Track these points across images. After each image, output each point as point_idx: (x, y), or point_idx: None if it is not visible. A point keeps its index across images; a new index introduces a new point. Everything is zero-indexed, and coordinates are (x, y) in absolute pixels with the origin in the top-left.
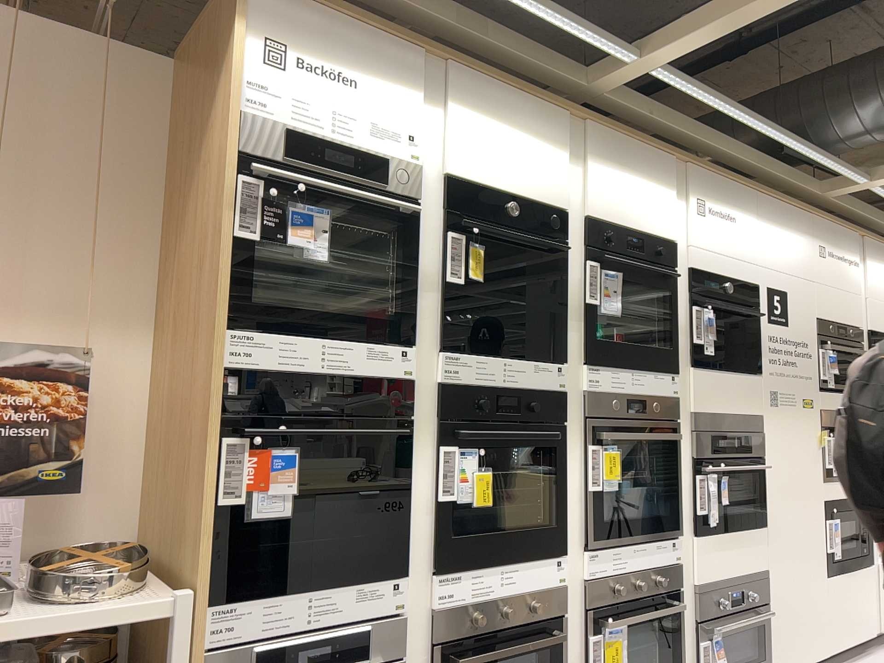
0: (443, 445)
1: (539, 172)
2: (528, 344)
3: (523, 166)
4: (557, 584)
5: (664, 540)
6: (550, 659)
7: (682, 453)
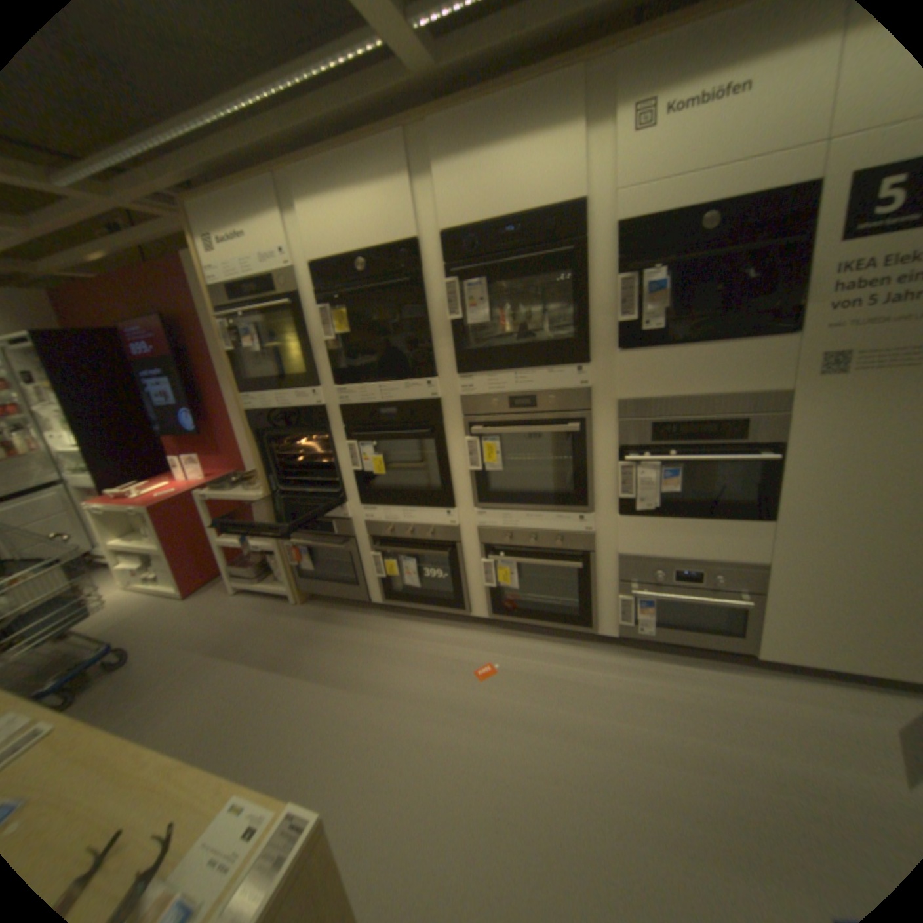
0: (346, 442)
1: (376, 217)
2: (401, 368)
3: (359, 222)
4: (447, 525)
5: (567, 514)
6: (449, 564)
7: (601, 441)
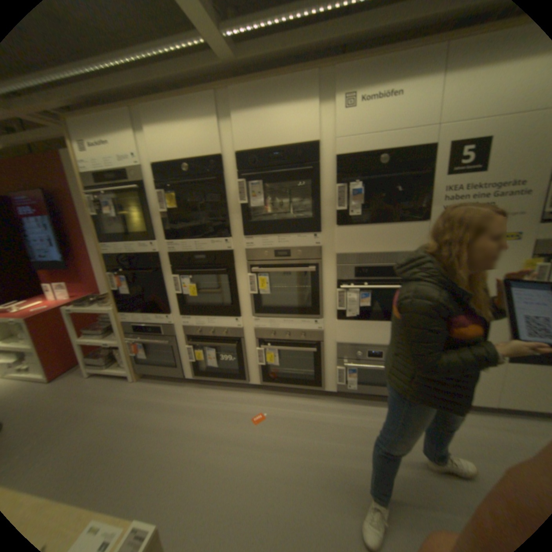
0: (171, 275)
1: (195, 140)
2: (208, 231)
3: (185, 141)
4: (235, 327)
5: (307, 319)
6: (236, 351)
7: (326, 277)
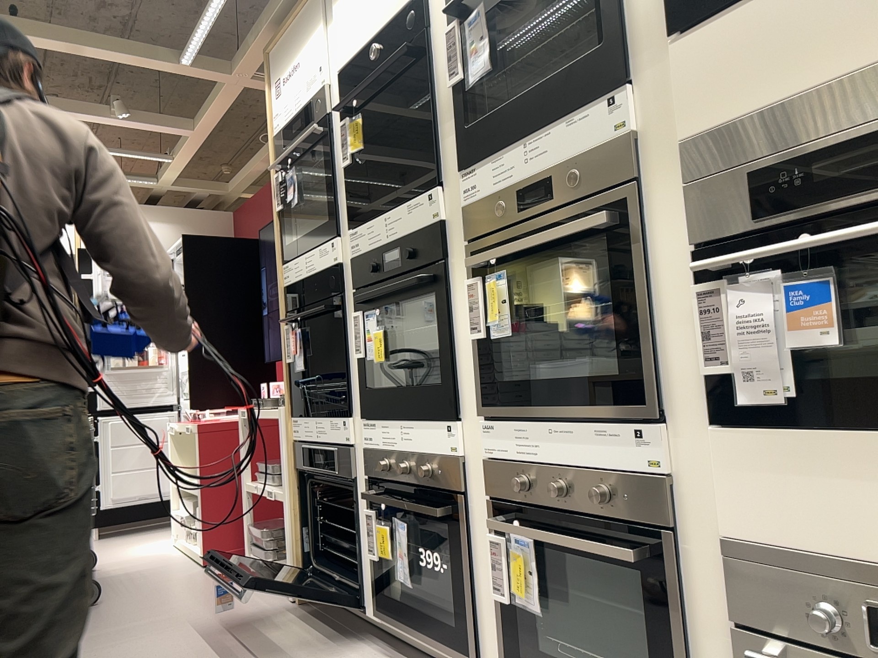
0: (353, 310)
1: None
2: (410, 182)
3: None
4: (449, 454)
5: (616, 424)
6: (451, 540)
7: (666, 243)
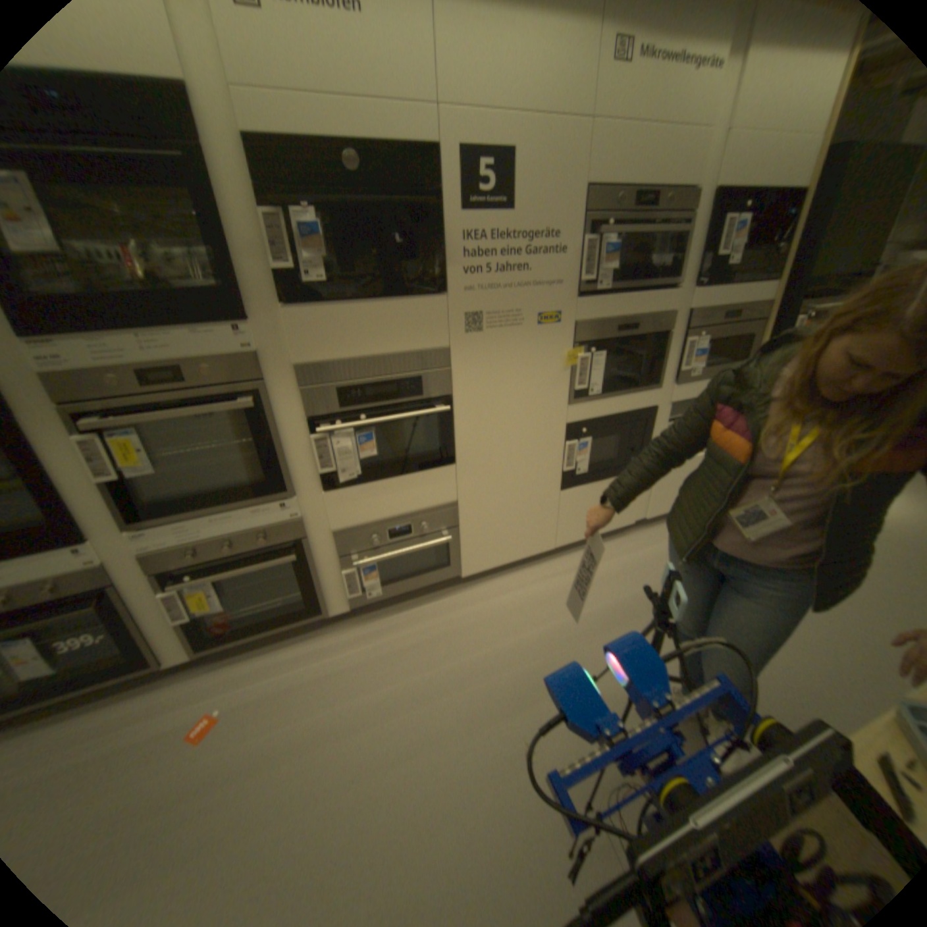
0: None
1: None
2: None
3: None
4: (81, 570)
5: (264, 506)
6: (102, 621)
7: (286, 415)
